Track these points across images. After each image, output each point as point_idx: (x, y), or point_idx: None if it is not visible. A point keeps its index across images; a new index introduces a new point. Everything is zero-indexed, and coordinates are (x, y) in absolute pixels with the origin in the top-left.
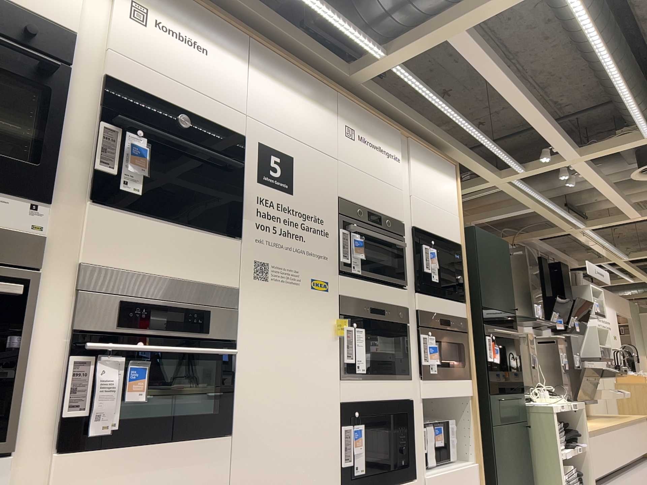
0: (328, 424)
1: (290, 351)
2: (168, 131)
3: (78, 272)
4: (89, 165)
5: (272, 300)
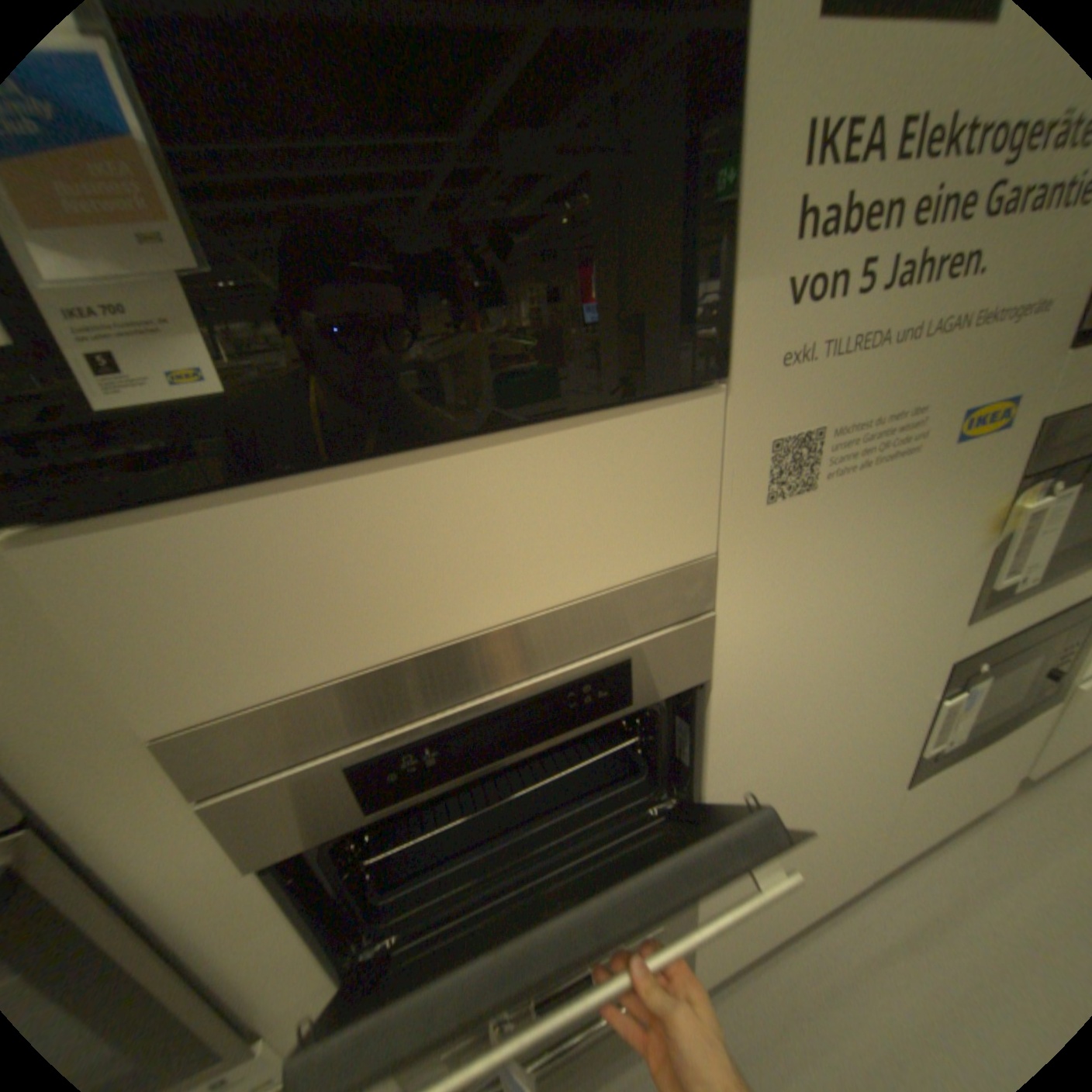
0: (916, 712)
1: (858, 630)
2: None
3: (160, 766)
4: None
5: (827, 536)
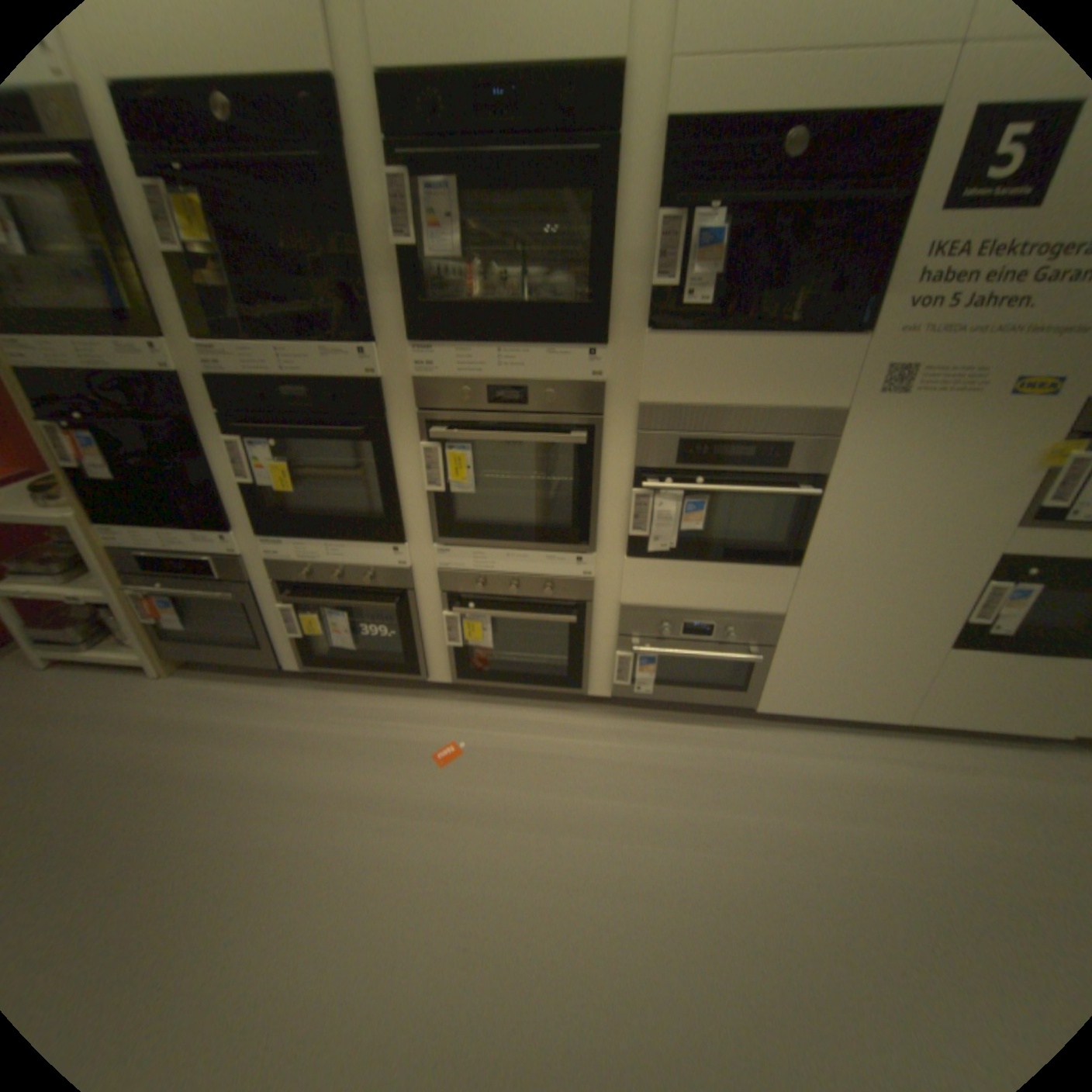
0: (964, 575)
1: (924, 487)
2: (765, 175)
3: (637, 413)
4: (647, 280)
5: (911, 420)
